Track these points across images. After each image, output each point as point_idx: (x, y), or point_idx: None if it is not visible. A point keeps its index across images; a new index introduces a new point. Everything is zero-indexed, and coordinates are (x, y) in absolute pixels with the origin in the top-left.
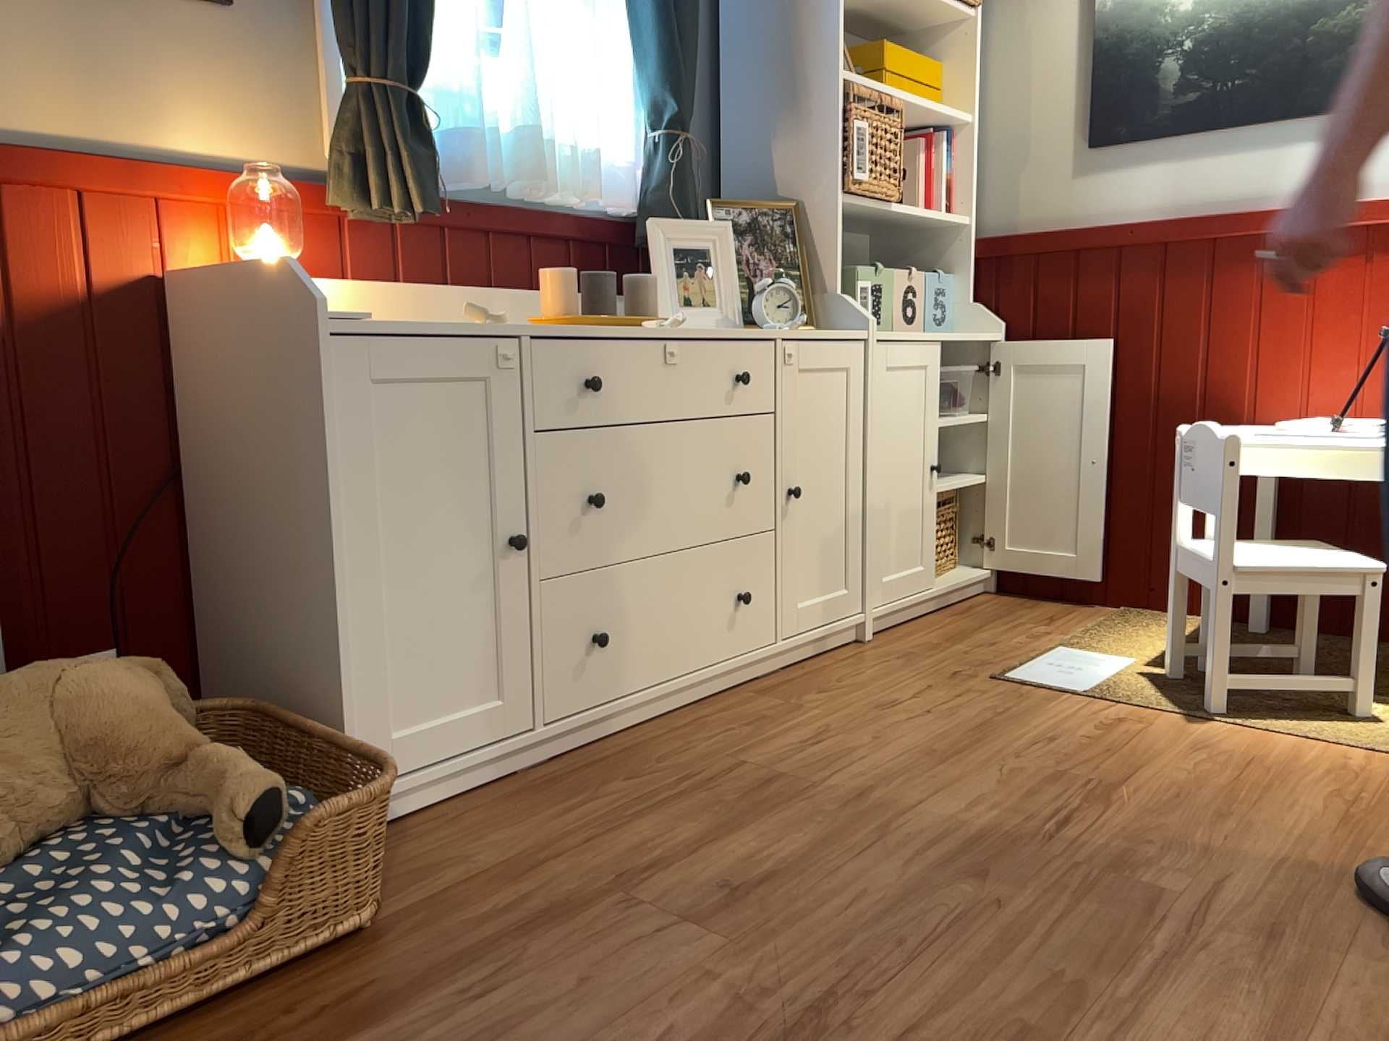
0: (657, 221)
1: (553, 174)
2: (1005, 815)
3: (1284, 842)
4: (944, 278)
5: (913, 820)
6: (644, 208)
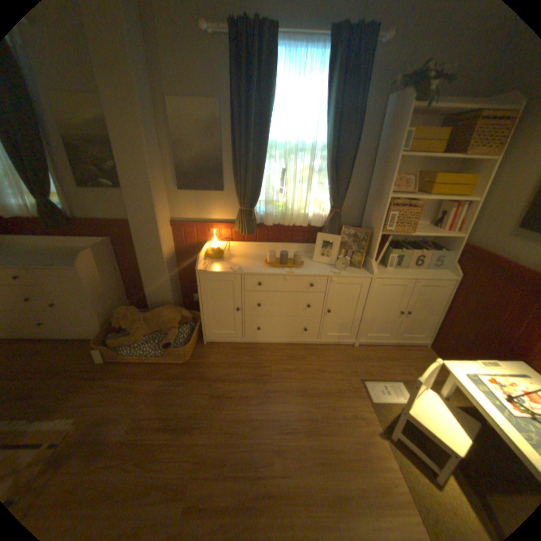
0: (324, 231)
1: (297, 218)
2: (285, 421)
3: (321, 487)
4: (450, 251)
5: (269, 407)
6: (324, 226)
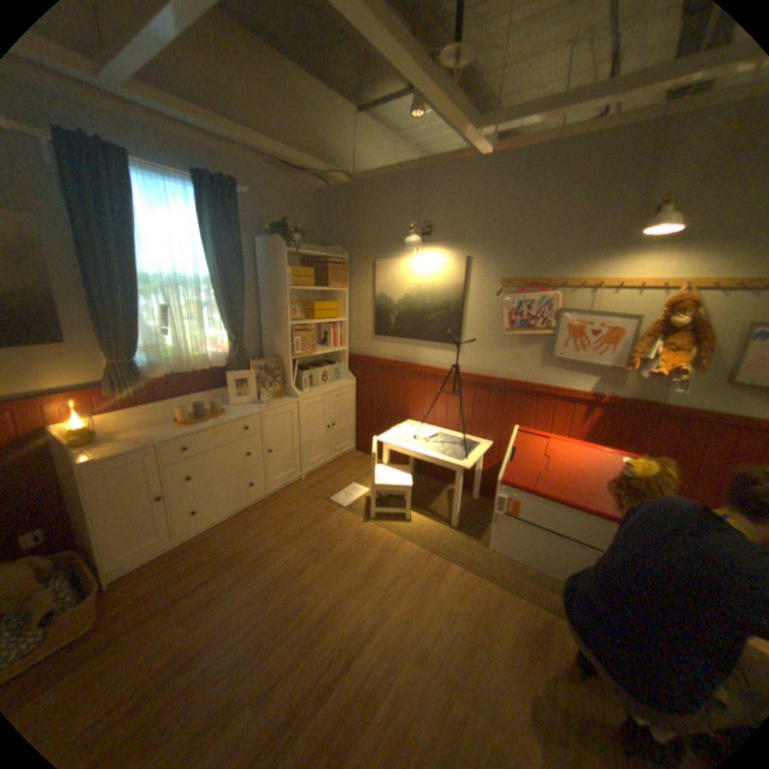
0: (231, 370)
1: (193, 362)
2: (287, 570)
3: (349, 580)
4: (339, 364)
5: (262, 574)
6: (228, 365)
